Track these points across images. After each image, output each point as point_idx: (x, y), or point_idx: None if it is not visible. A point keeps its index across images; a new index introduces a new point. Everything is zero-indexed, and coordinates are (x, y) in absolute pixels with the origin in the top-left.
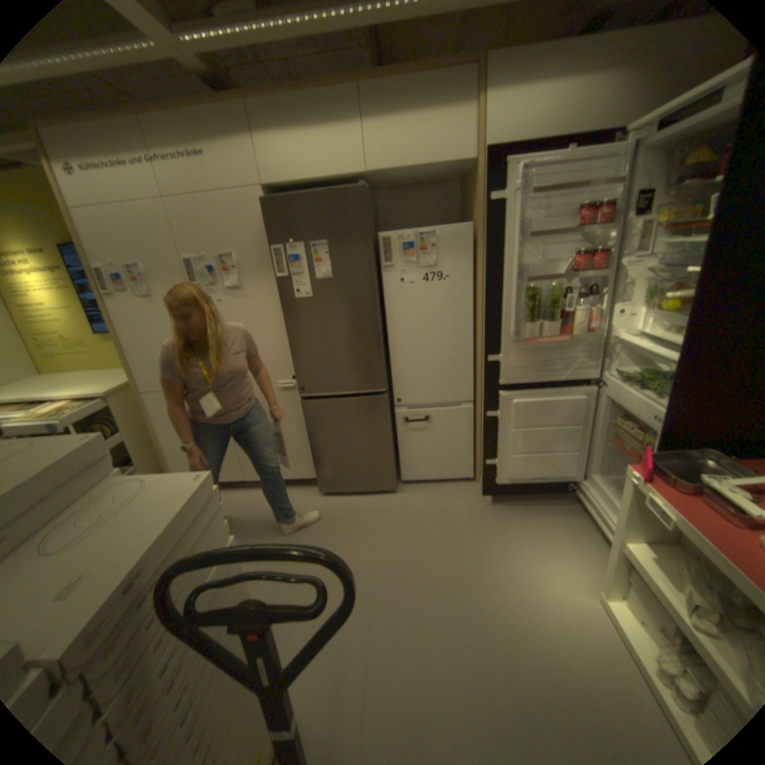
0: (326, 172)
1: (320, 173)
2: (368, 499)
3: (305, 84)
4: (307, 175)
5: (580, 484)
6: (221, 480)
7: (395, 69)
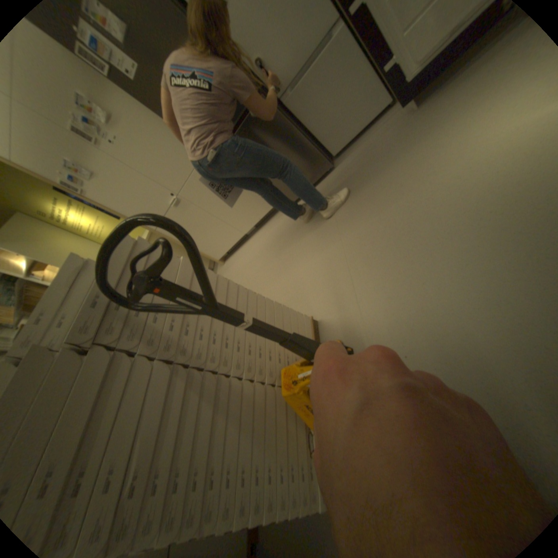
0: None
1: None
2: (318, 187)
3: None
4: None
5: None
6: (235, 242)
7: None
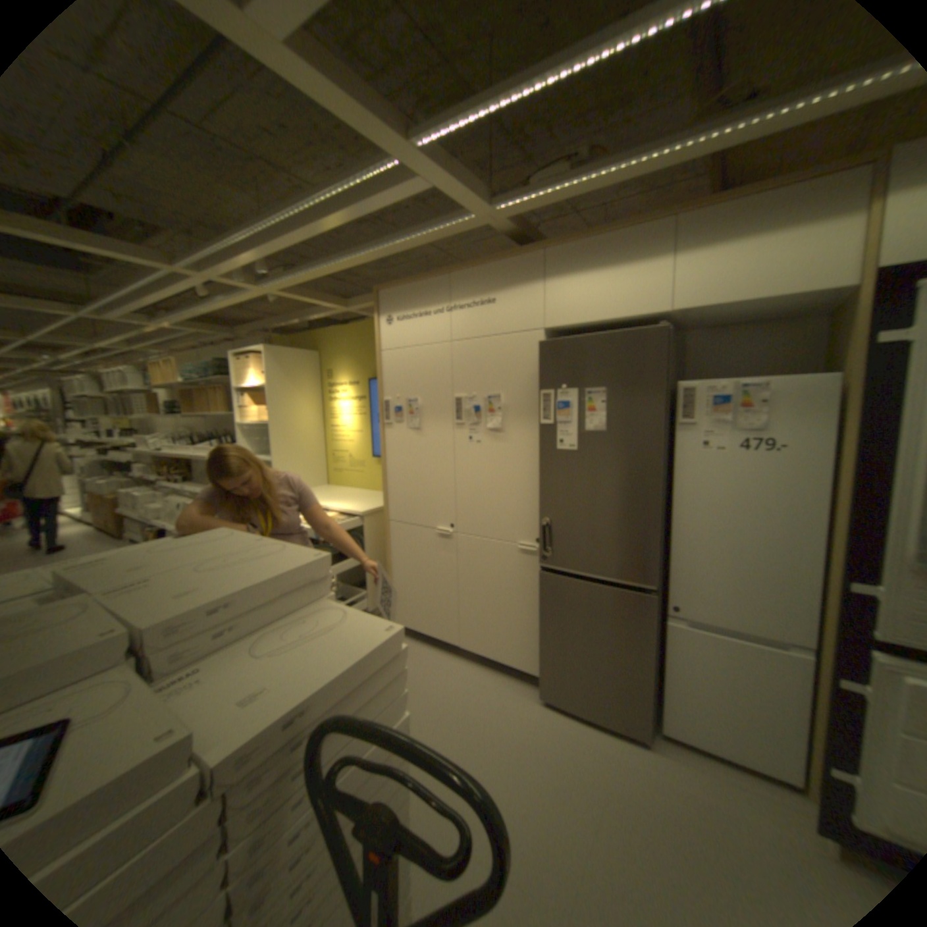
0: (621, 314)
1: (613, 315)
2: (606, 741)
3: (612, 227)
4: (597, 317)
5: None
6: (438, 636)
7: (731, 194)
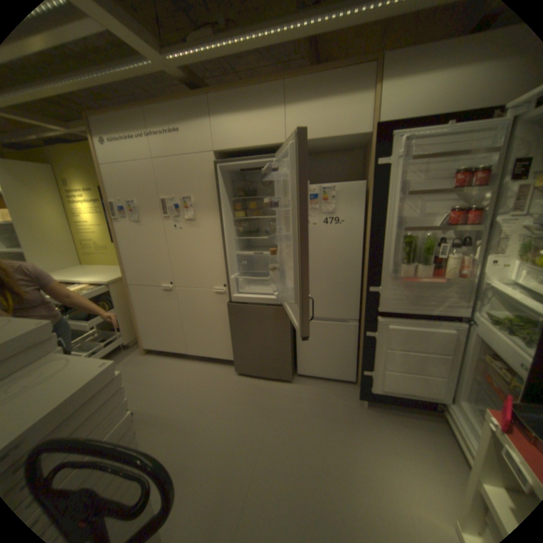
0: (258, 143)
1: (253, 143)
2: (269, 384)
3: (247, 83)
4: (244, 145)
5: (449, 407)
6: (172, 351)
7: (311, 69)
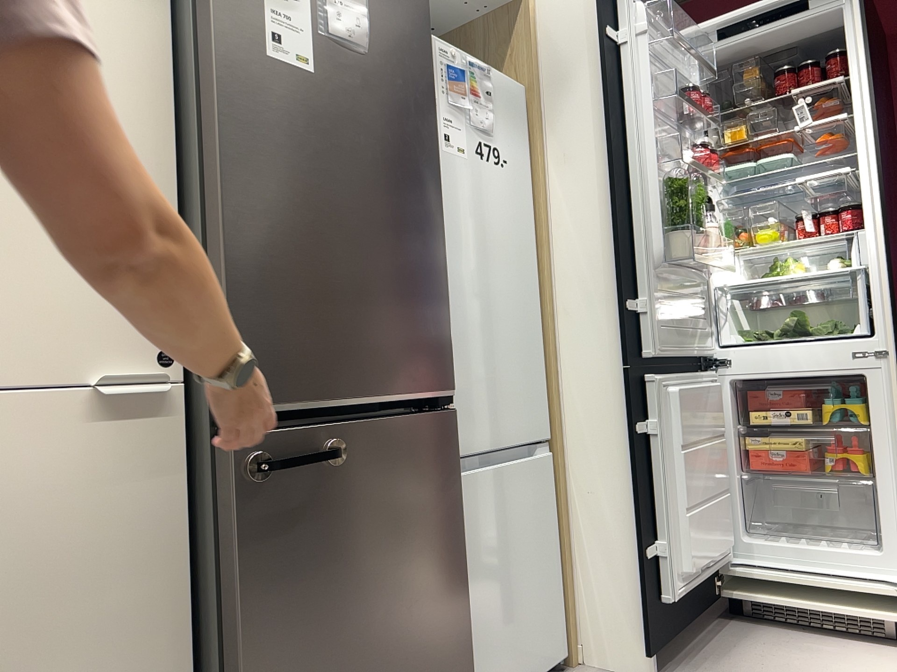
0: None
1: None
2: None
3: None
4: None
5: (733, 563)
6: None
7: None
